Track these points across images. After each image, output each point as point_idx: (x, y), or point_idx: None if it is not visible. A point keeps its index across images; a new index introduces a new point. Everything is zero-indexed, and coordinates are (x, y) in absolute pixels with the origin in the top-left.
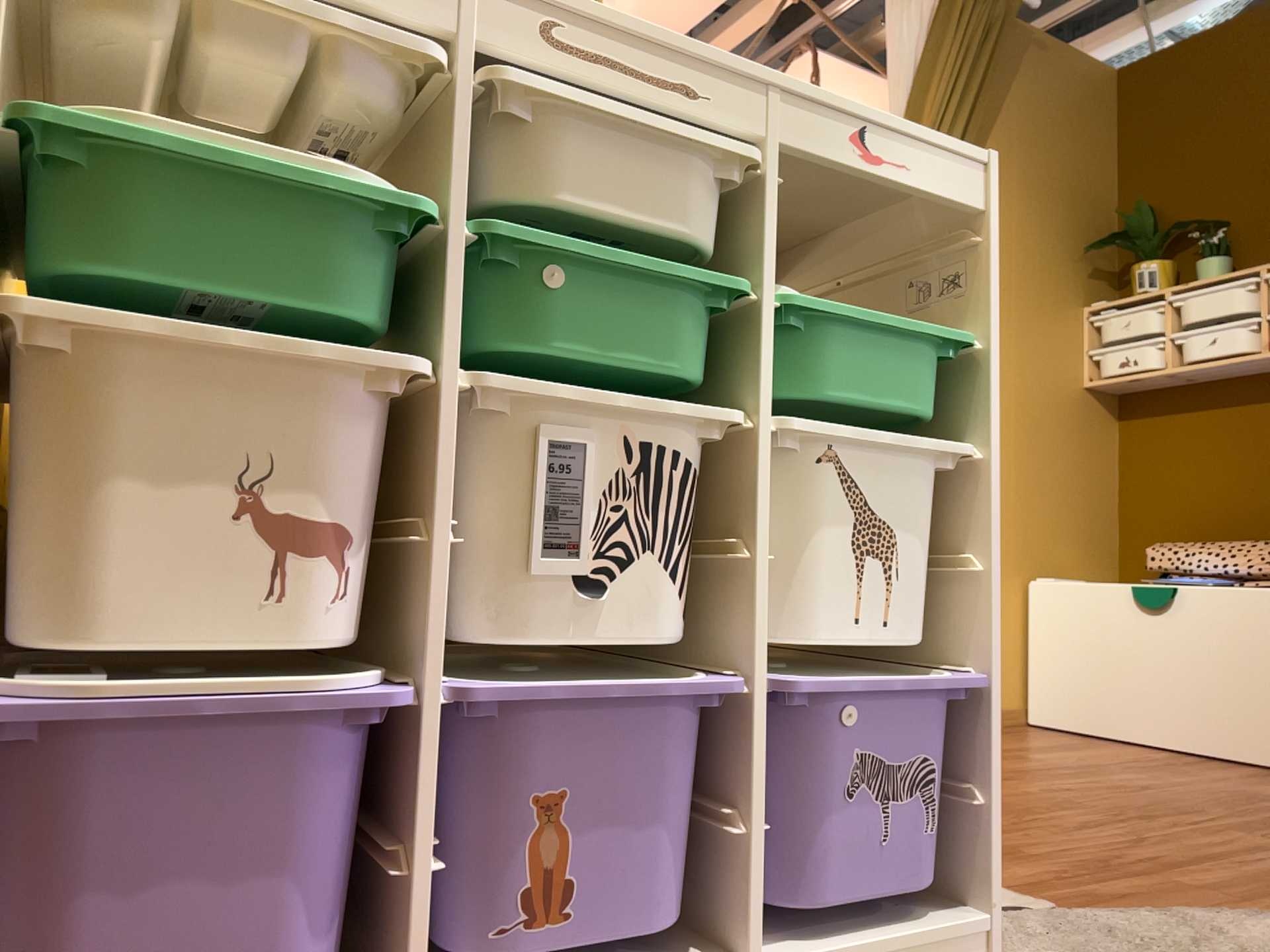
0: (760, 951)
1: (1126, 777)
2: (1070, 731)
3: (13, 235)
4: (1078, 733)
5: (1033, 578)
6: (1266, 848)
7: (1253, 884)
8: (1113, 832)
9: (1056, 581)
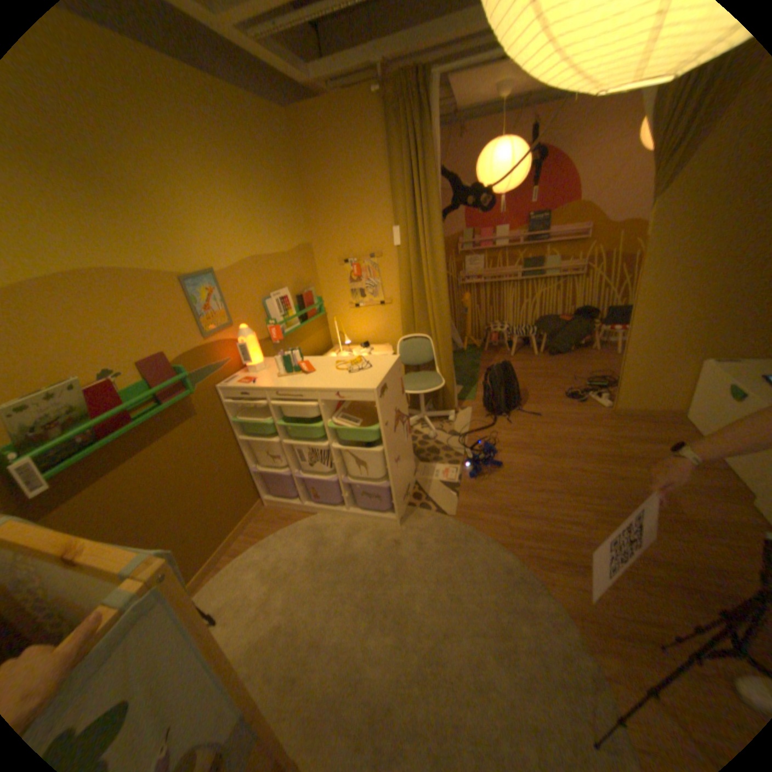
0: (352, 511)
1: (631, 475)
2: (696, 433)
3: (241, 424)
4: (700, 435)
5: (713, 361)
6: (578, 530)
7: (527, 538)
8: (541, 501)
9: (719, 367)
